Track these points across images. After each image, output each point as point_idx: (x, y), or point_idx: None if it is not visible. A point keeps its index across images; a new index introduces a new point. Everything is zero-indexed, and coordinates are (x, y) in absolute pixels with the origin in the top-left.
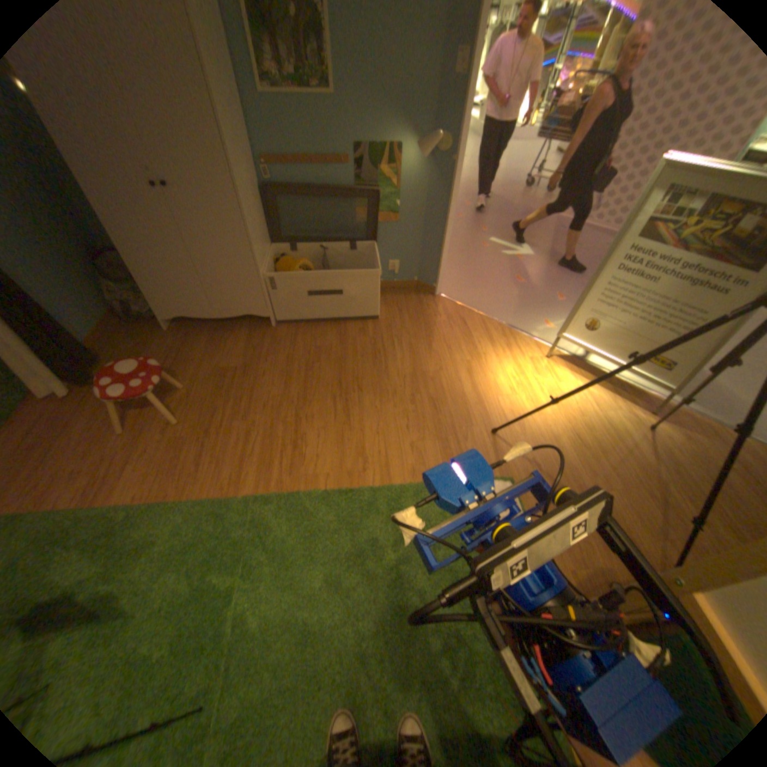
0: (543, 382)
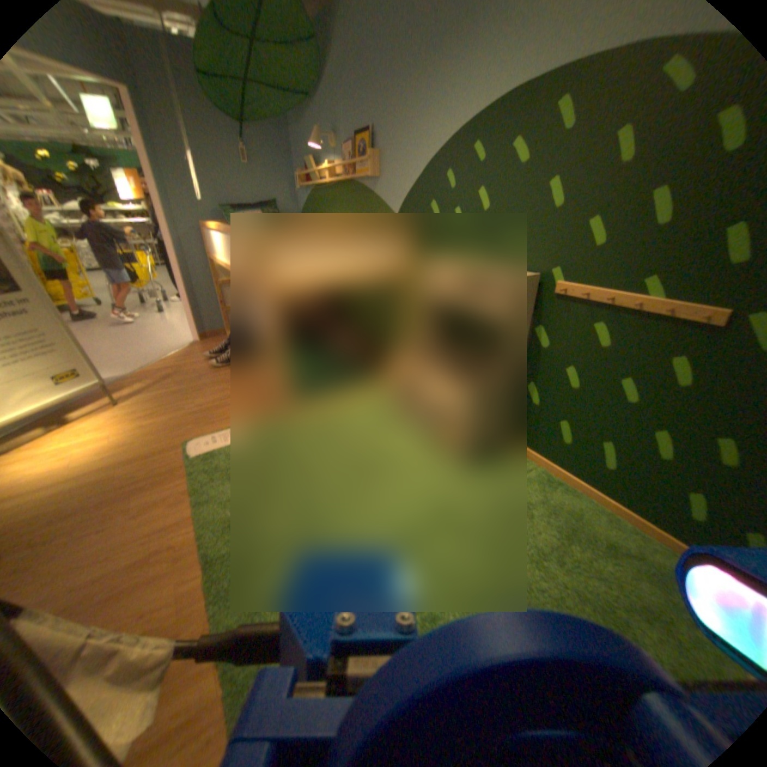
0: (57, 441)
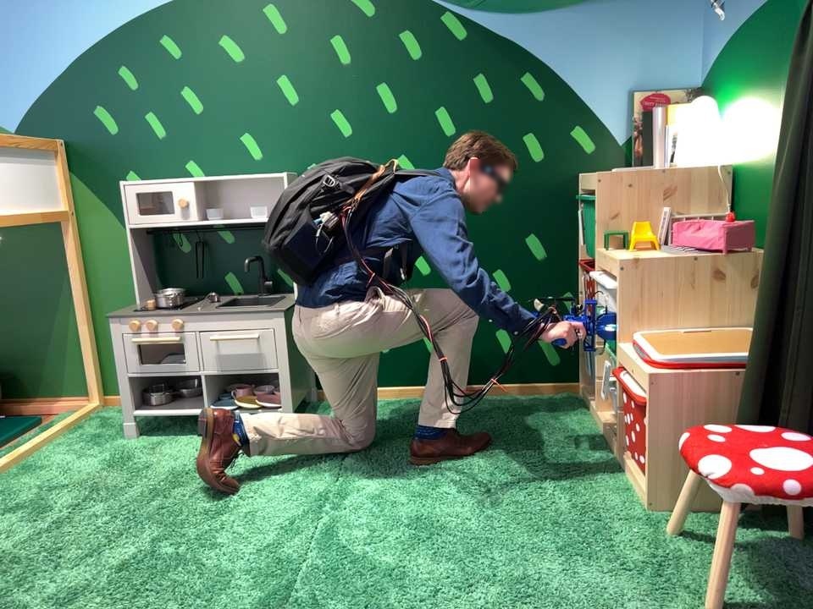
0: None
